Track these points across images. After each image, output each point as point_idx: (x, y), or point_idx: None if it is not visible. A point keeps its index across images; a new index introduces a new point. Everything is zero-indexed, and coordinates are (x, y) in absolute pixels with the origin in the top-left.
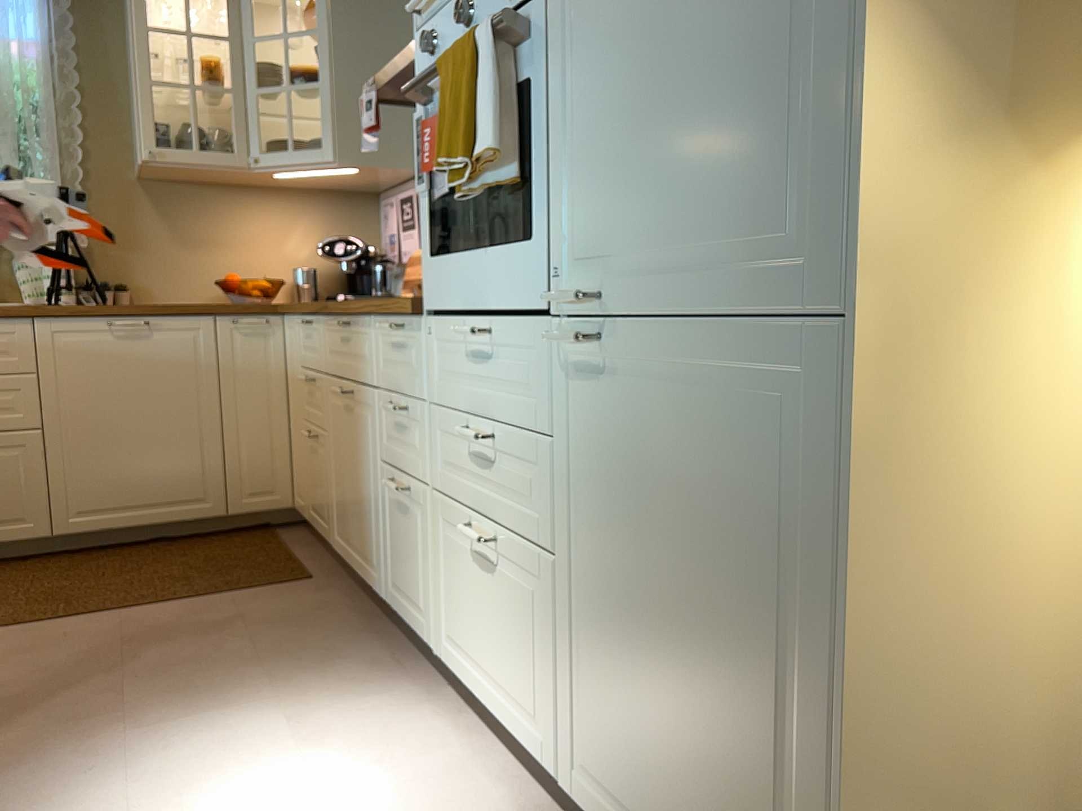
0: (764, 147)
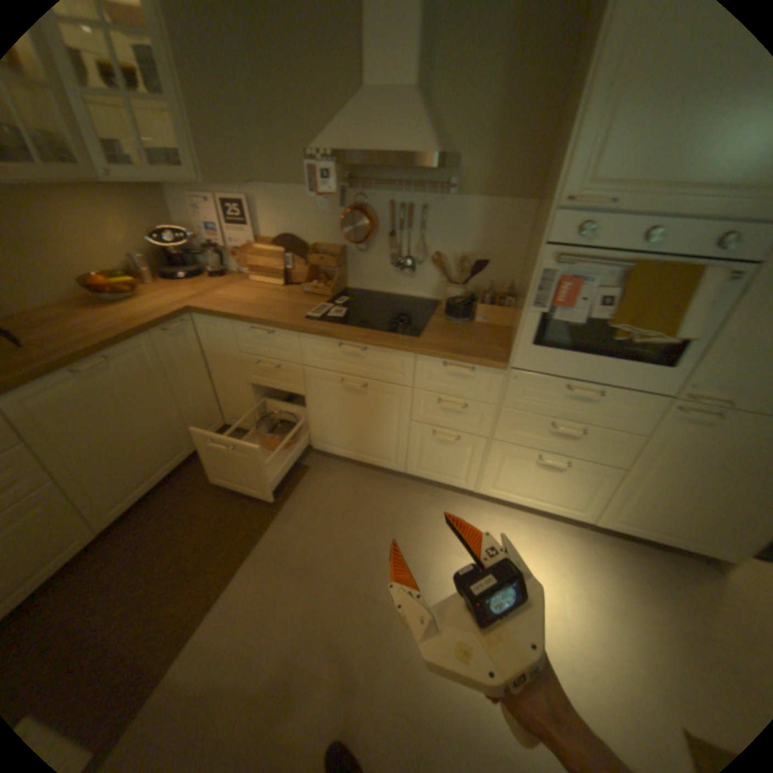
0: None
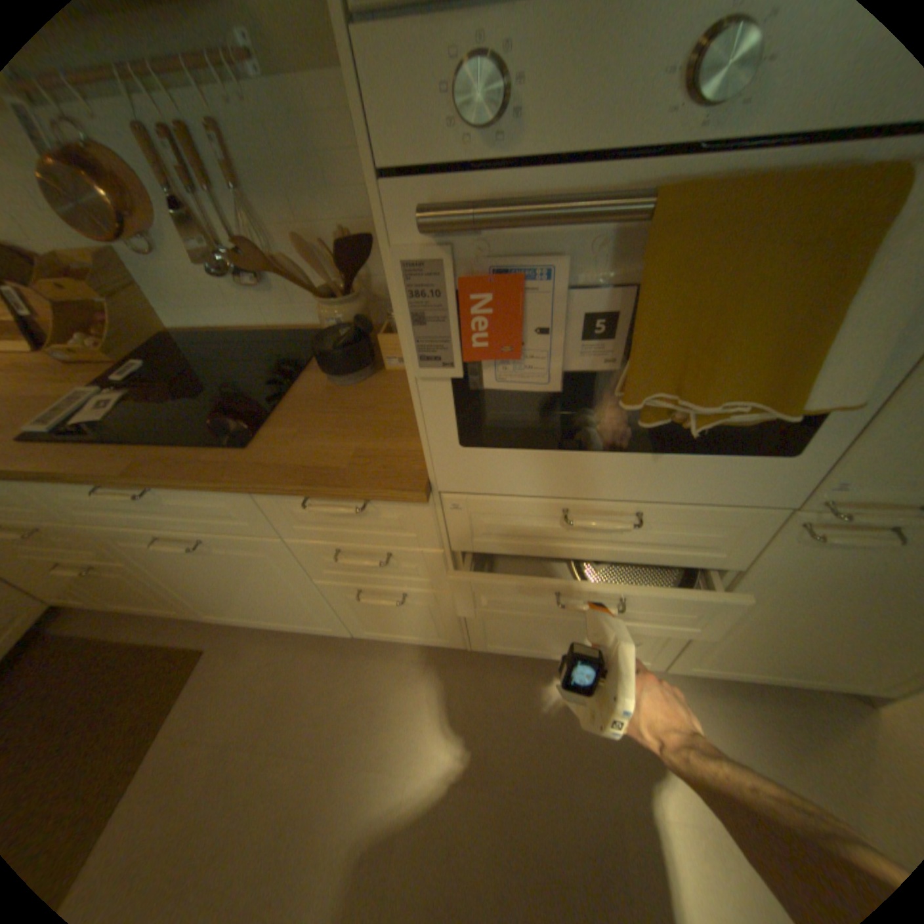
0: None
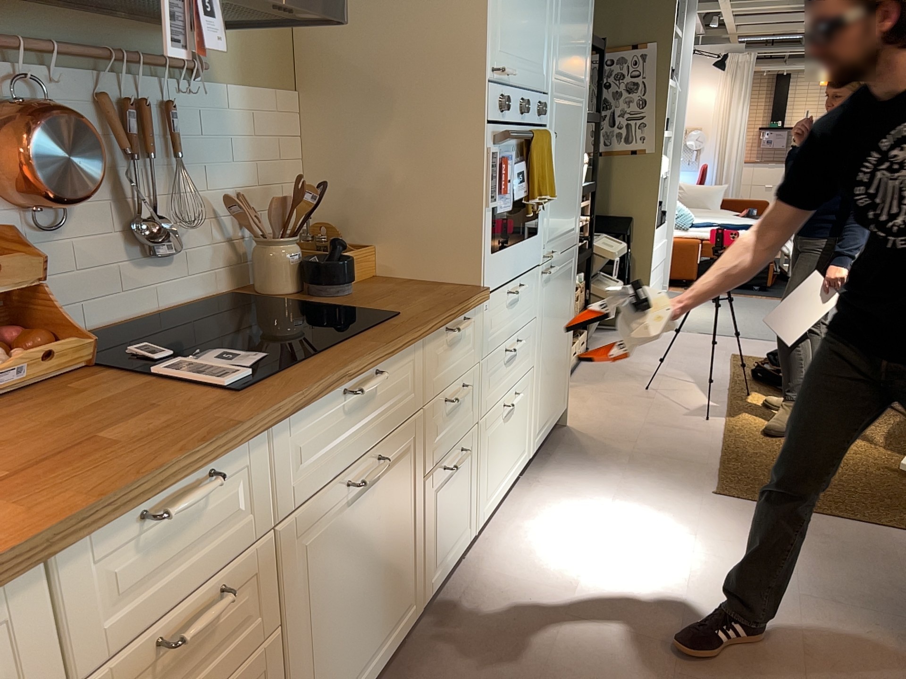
0: (573, 205)
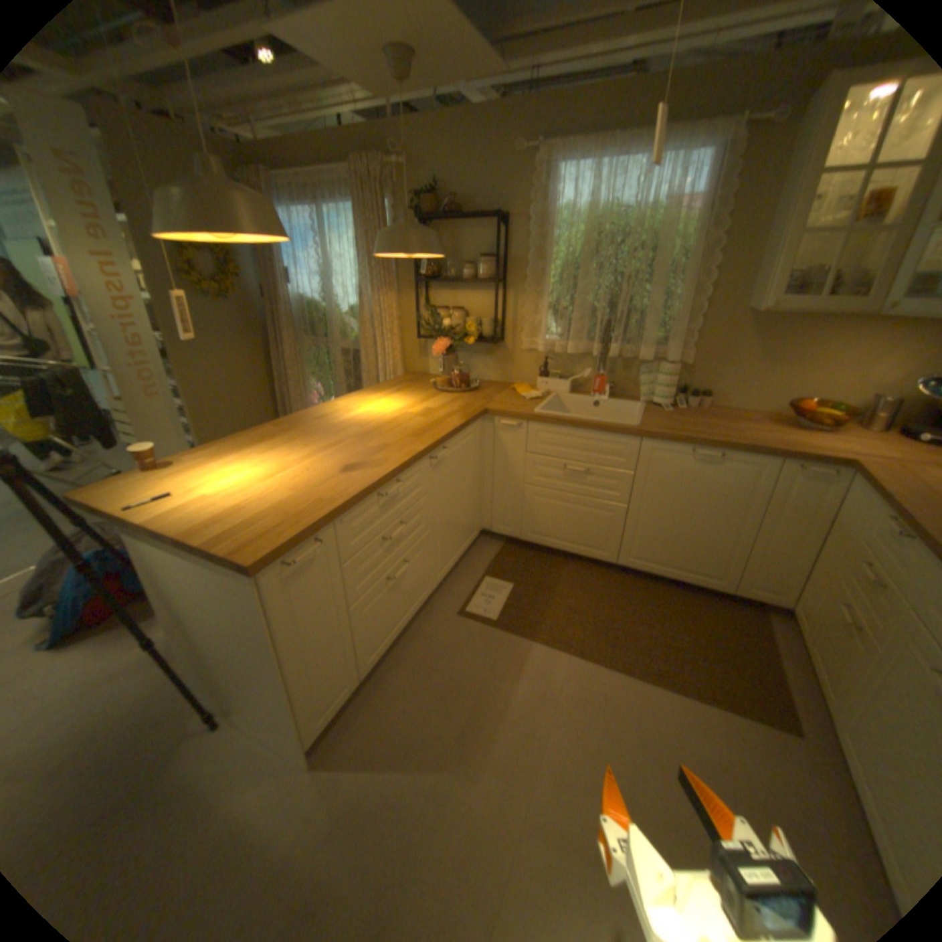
0: None
